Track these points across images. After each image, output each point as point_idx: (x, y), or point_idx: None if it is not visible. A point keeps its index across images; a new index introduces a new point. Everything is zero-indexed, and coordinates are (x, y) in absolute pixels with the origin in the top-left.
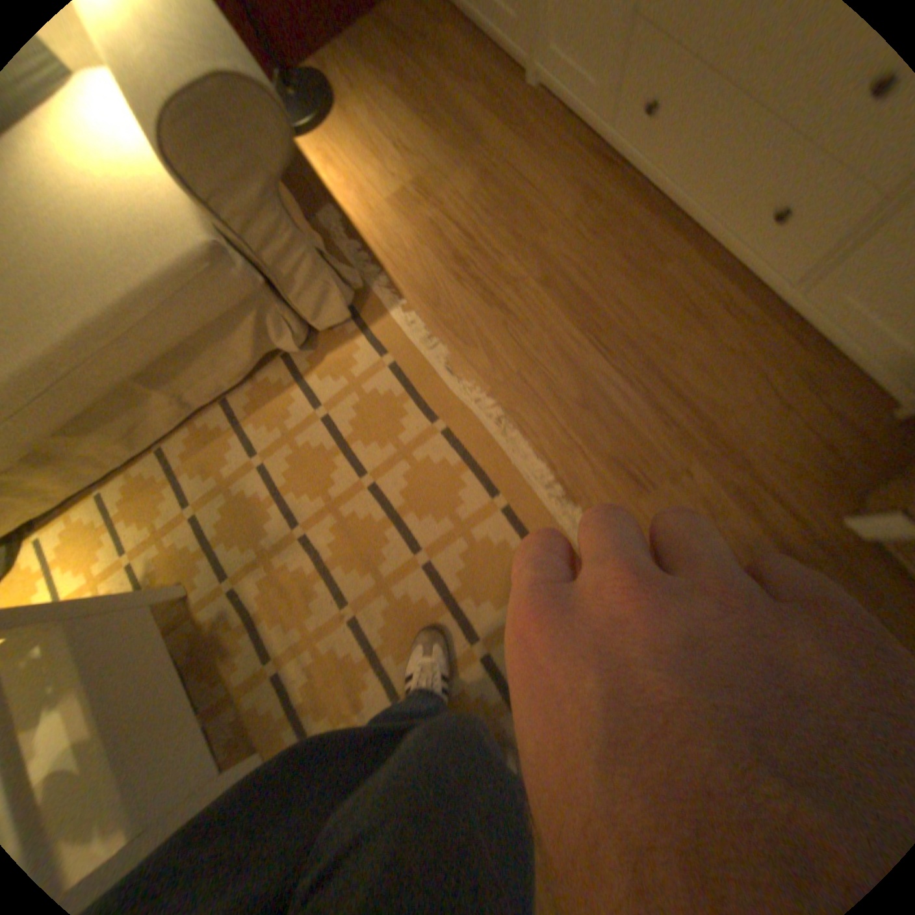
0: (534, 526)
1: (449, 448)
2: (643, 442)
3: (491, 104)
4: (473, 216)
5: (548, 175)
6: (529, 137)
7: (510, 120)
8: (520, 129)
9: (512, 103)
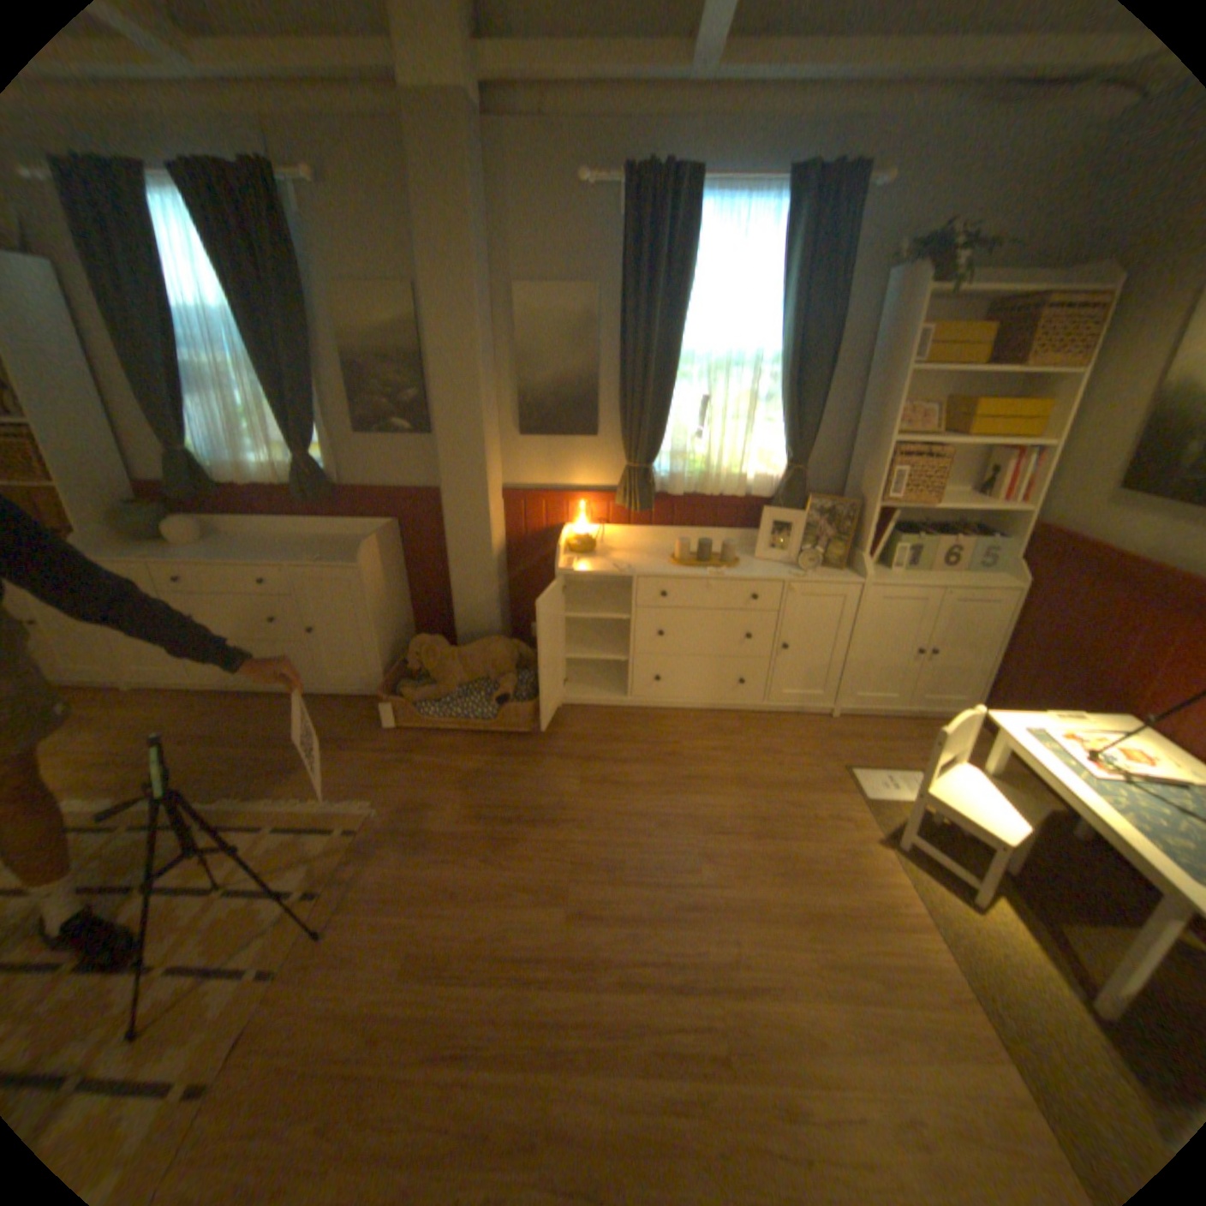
0: (227, 824)
1: (136, 835)
2: (279, 761)
3: (94, 707)
4: (103, 746)
5: (157, 713)
6: (134, 707)
7: (115, 707)
8: (124, 707)
9: (113, 701)
